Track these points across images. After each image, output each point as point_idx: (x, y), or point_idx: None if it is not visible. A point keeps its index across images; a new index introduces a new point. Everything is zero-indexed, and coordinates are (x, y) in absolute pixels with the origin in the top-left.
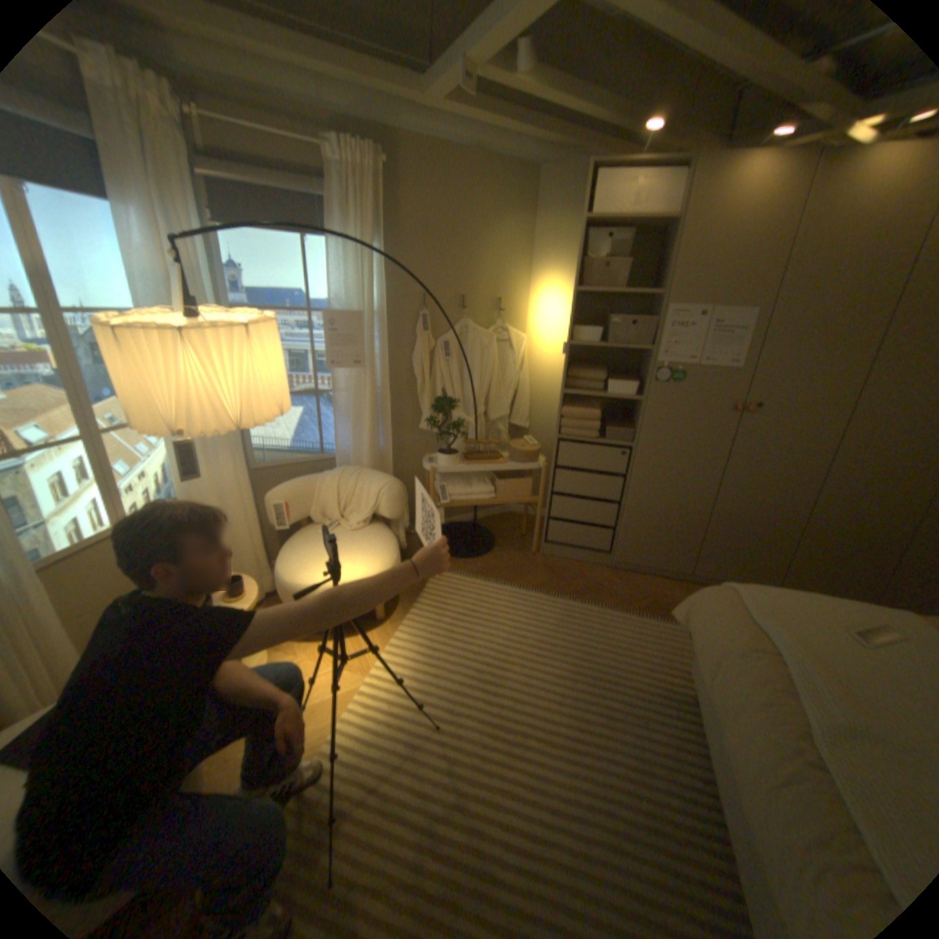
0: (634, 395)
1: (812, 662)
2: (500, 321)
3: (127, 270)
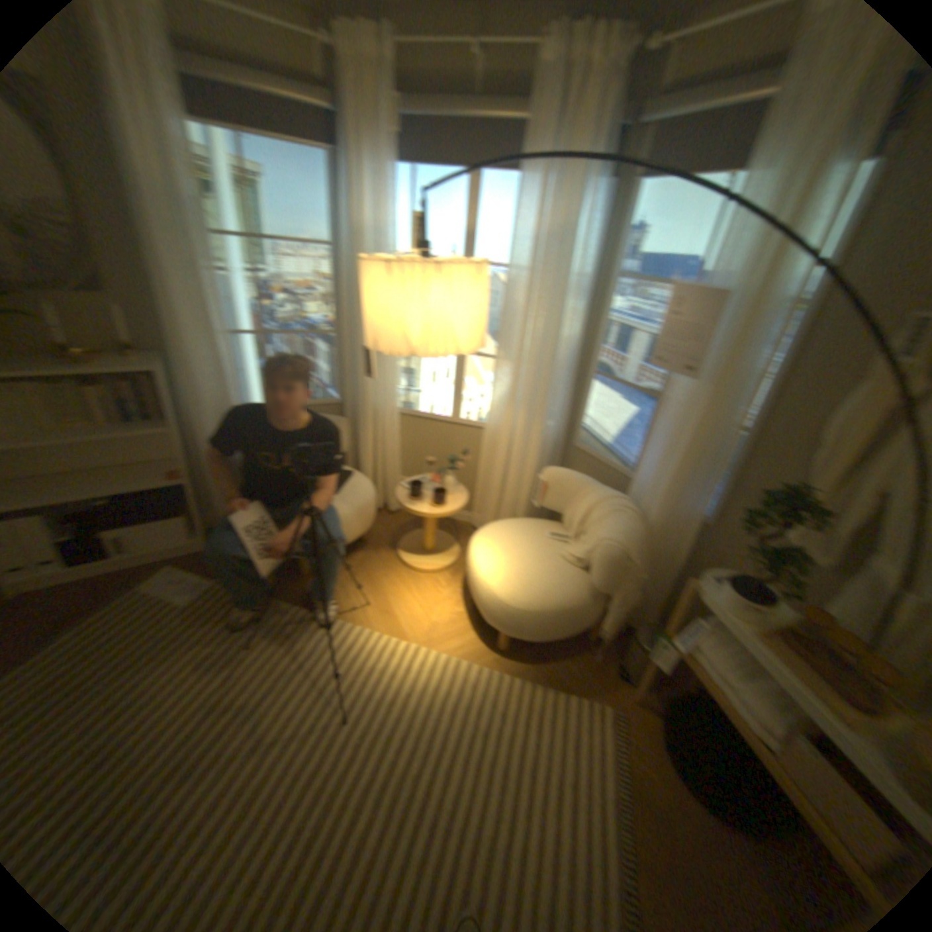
0: None
1: None
2: None
3: (514, 231)
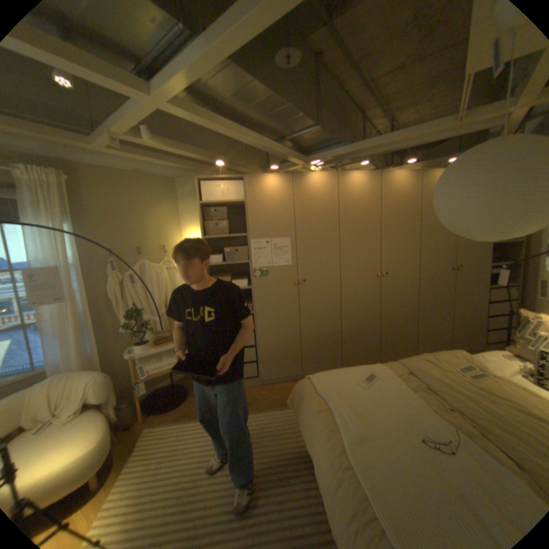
0: (247, 286)
1: (342, 407)
2: (166, 257)
3: None
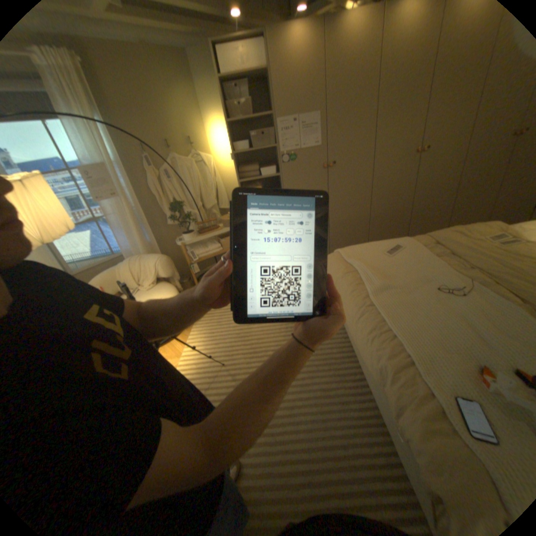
0: (275, 173)
1: (368, 268)
2: (193, 150)
3: None
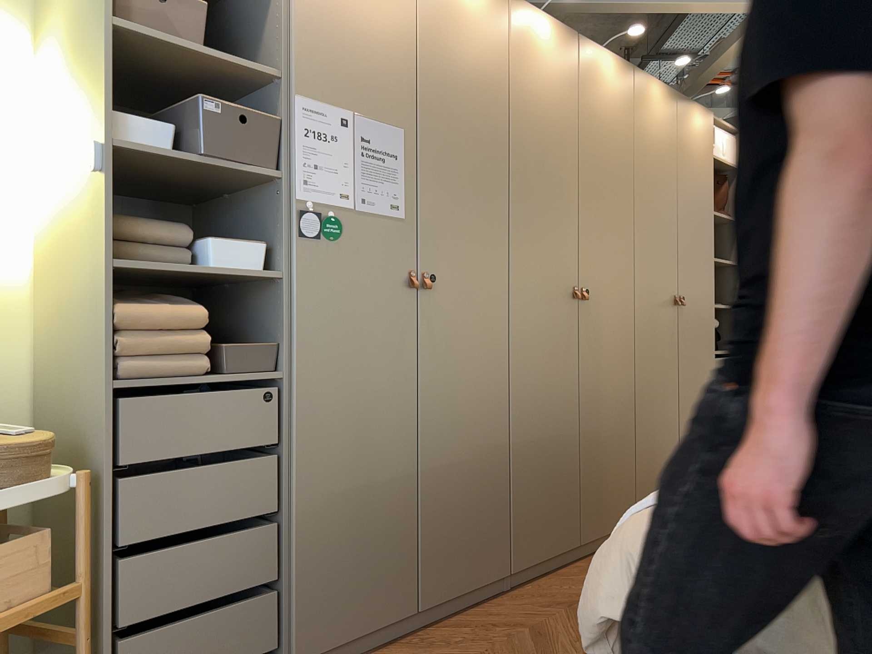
0: (260, 271)
1: None
2: None
3: None
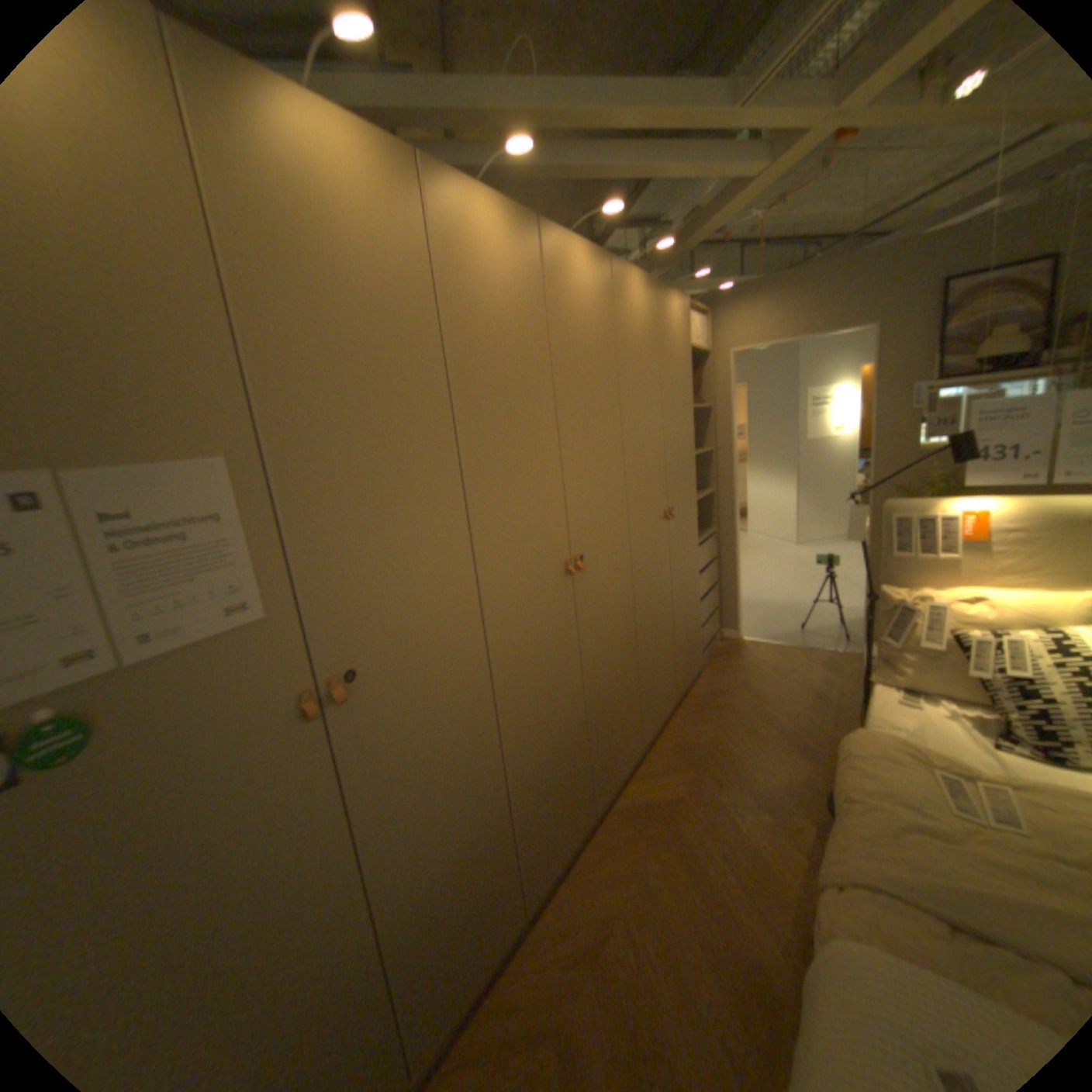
0: None
1: None
2: None
3: None
